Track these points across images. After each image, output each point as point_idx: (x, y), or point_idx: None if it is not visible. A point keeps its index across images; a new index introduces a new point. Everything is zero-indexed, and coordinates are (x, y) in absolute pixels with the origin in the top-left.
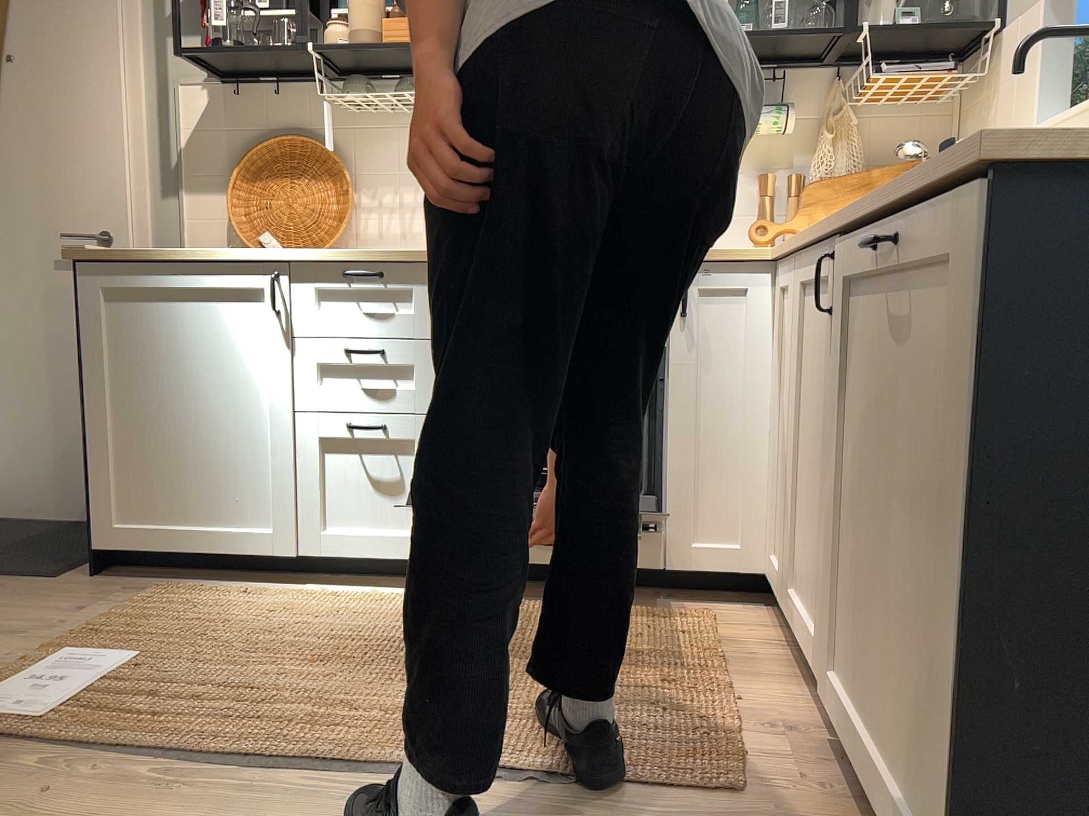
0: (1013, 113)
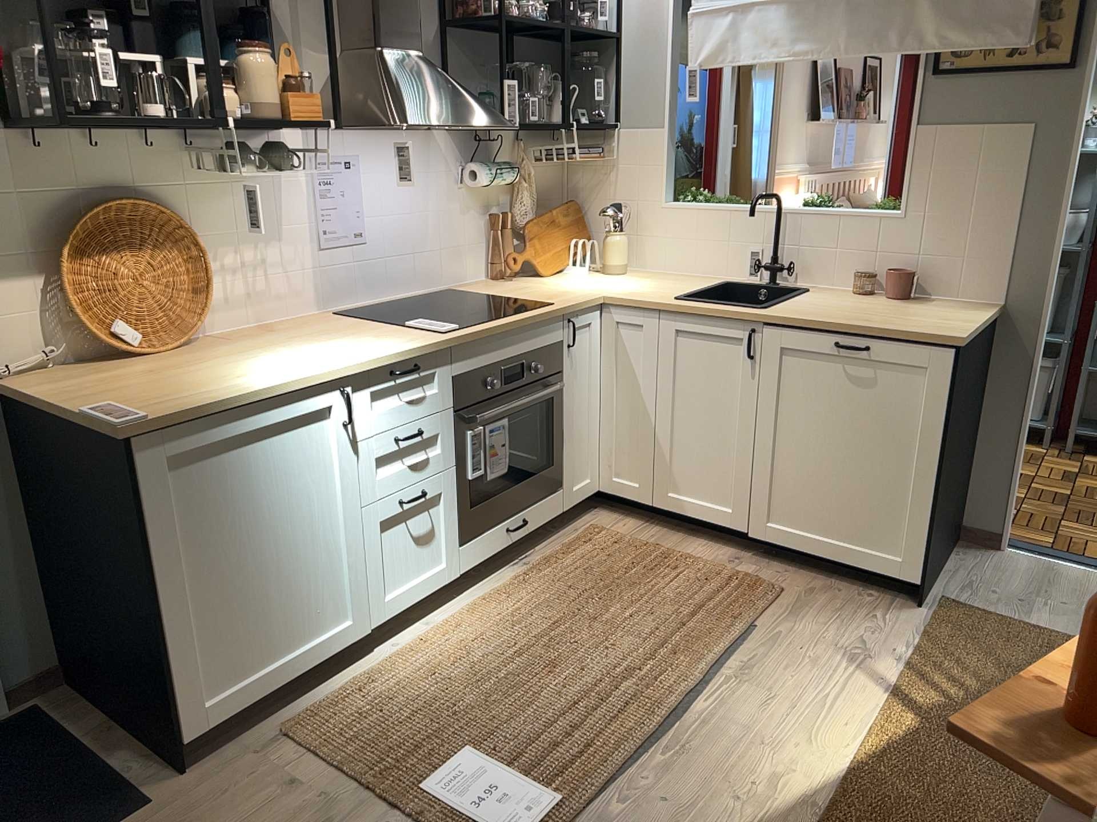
0: (640, 186)
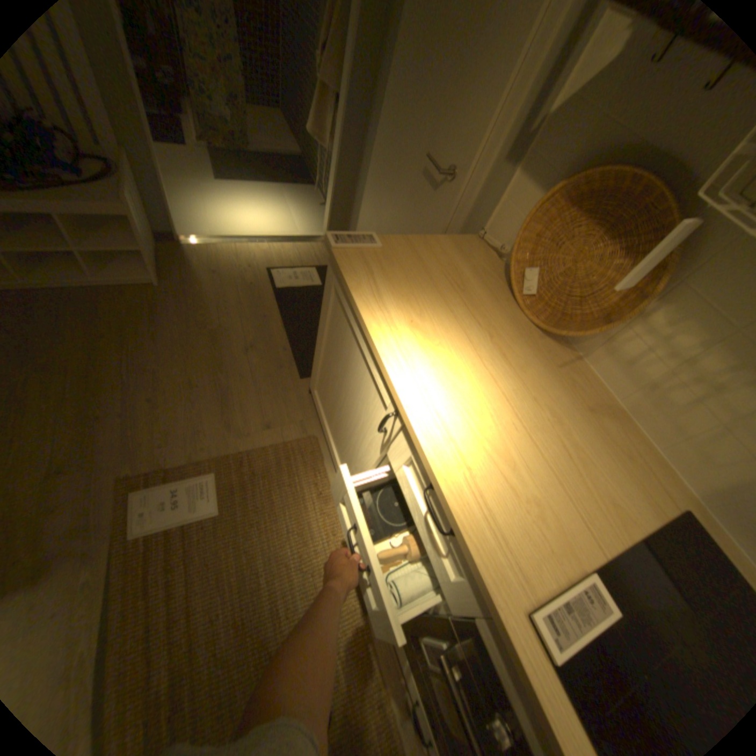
0: None
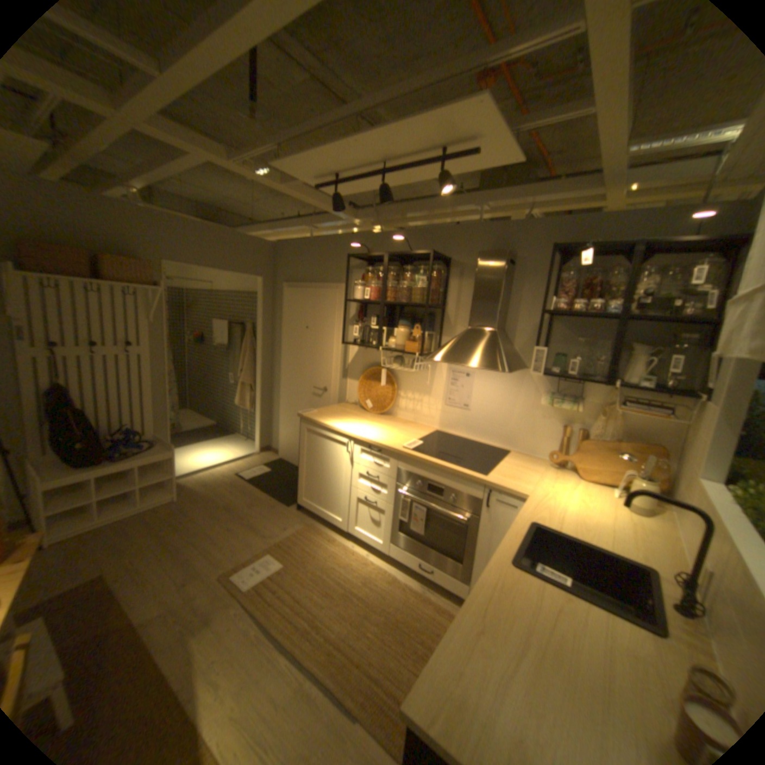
0: (700, 456)
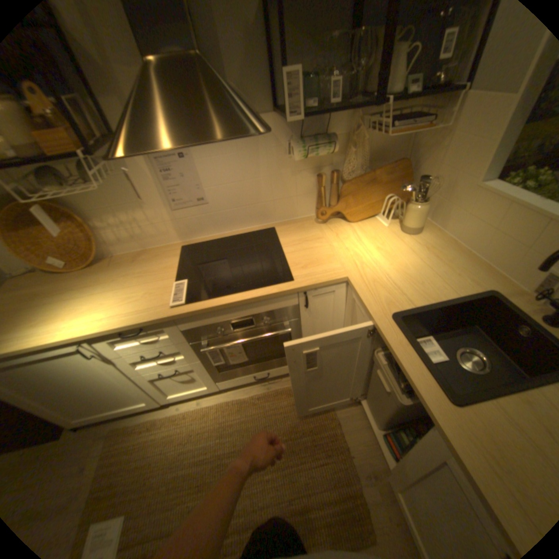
0: (465, 157)
